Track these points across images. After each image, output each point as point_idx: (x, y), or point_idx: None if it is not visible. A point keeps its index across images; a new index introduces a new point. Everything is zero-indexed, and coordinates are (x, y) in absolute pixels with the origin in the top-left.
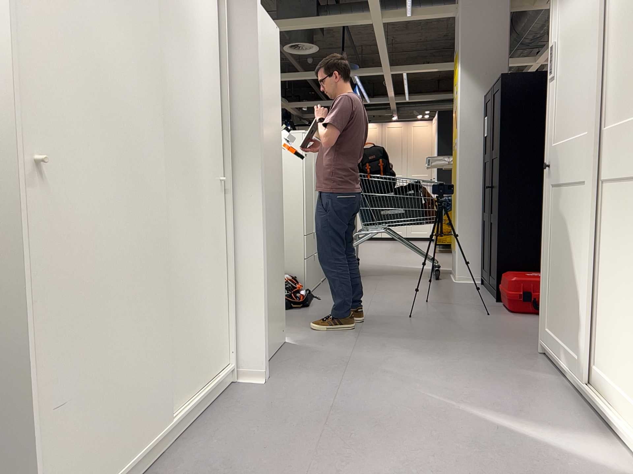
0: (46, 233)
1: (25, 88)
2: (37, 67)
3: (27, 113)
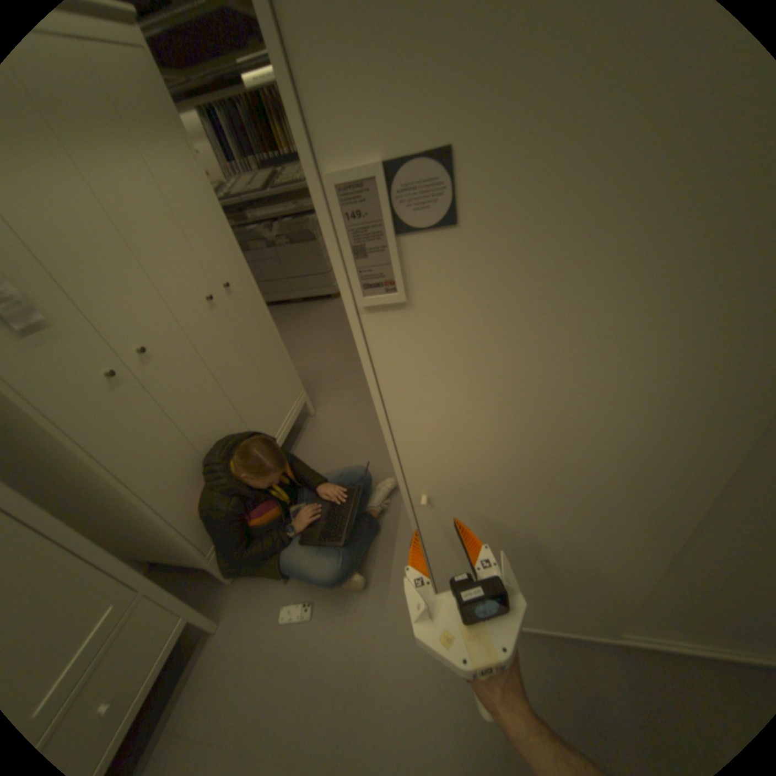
0: (435, 533)
1: (402, 458)
2: (415, 442)
3: (406, 473)
